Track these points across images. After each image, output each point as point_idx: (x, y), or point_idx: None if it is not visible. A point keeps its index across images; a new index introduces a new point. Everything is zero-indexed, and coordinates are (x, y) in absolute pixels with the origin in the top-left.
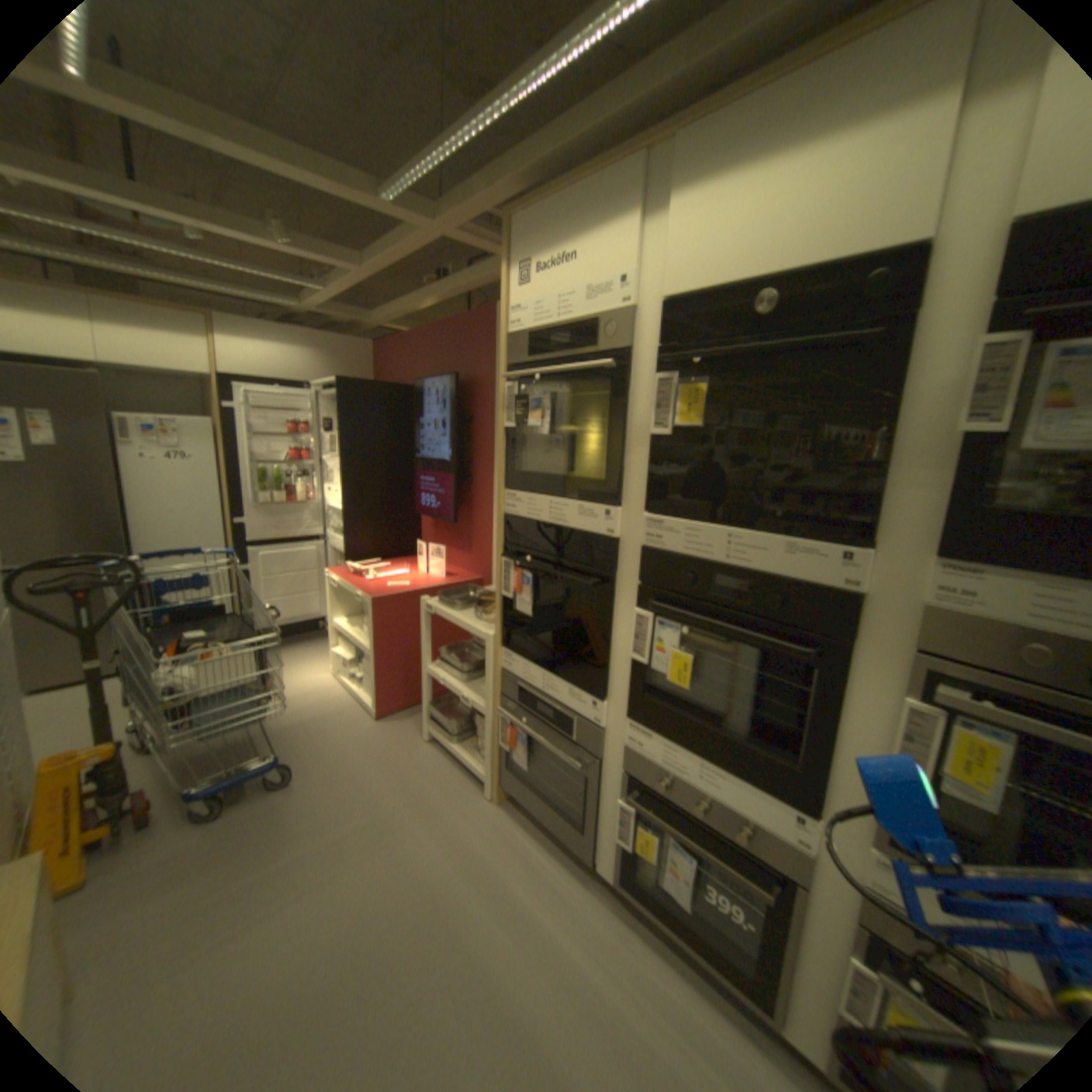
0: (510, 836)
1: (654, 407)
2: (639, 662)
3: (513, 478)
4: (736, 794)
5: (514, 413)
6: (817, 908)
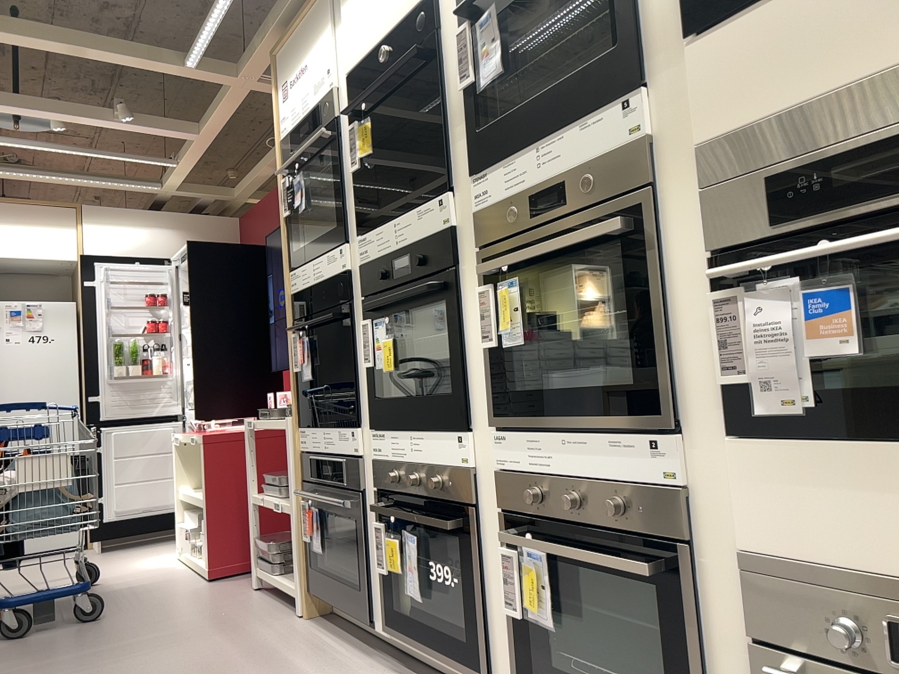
0: (310, 632)
1: (349, 150)
2: (367, 365)
3: (292, 256)
4: (429, 446)
5: (287, 200)
6: (484, 520)
